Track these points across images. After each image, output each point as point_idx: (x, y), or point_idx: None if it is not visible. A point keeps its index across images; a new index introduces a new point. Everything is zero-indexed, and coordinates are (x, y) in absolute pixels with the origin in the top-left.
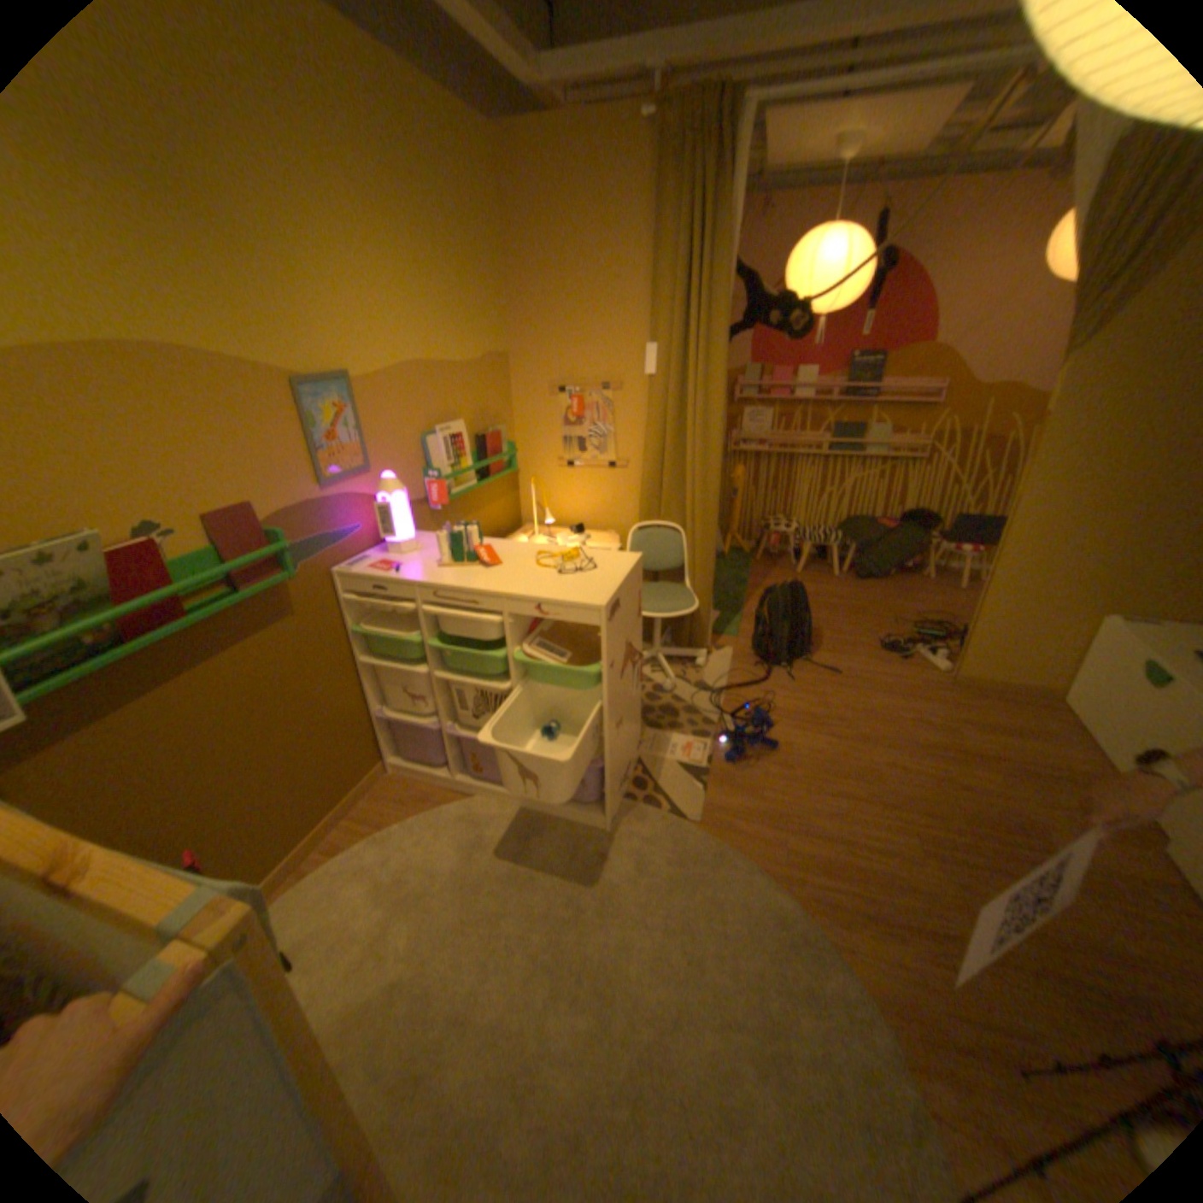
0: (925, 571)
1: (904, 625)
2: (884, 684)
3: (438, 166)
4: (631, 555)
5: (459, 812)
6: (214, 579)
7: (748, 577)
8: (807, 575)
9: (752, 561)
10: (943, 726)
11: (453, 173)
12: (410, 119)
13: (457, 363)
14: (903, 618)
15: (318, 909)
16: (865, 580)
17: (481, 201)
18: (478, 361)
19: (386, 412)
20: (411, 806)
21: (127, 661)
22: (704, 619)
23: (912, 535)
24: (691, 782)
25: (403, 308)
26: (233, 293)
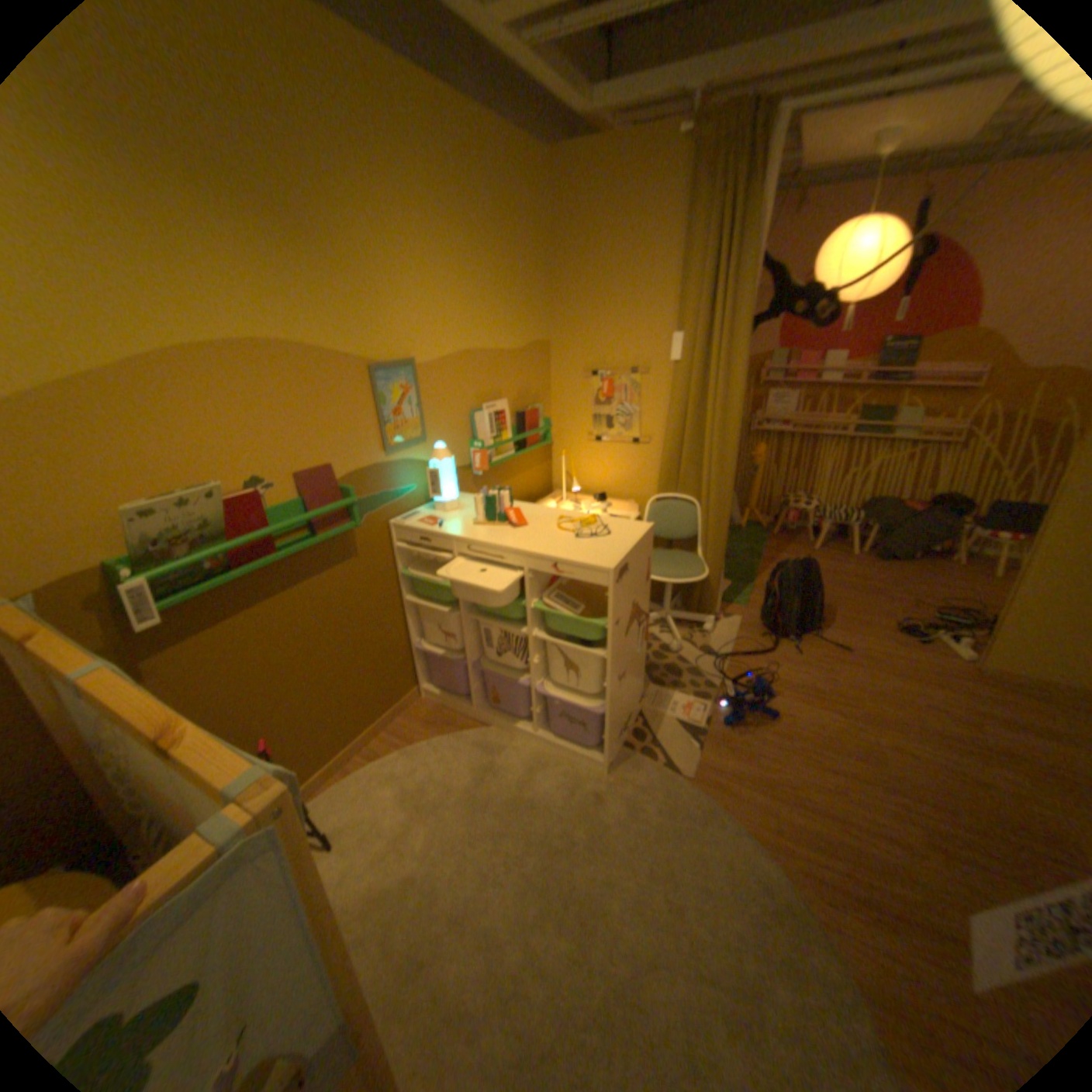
0: (956, 556)
1: (927, 610)
2: (899, 667)
3: (500, 187)
4: (643, 524)
5: (476, 739)
6: (299, 525)
7: (763, 550)
8: (825, 552)
9: (770, 535)
10: (962, 718)
11: (512, 192)
12: (479, 151)
13: (504, 351)
14: (927, 603)
15: (356, 804)
16: (888, 561)
17: (535, 213)
18: (523, 349)
19: (442, 392)
20: (438, 729)
21: (232, 585)
22: (714, 588)
23: (943, 519)
24: (688, 740)
25: (463, 306)
26: (331, 300)
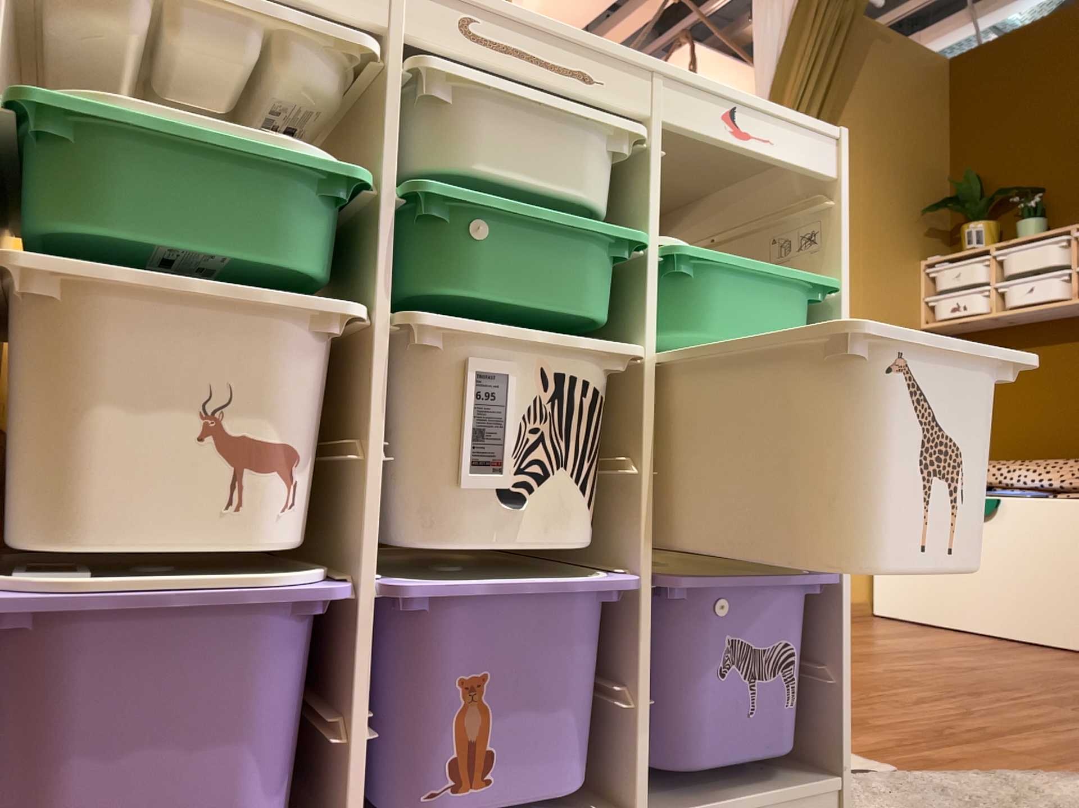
0: None
1: None
2: None
3: None
4: None
5: None
6: None
7: None
8: None
9: None
10: None
11: None
12: None
13: None
14: None
15: None
16: None
17: None
18: None
19: None
20: None
21: None
22: None
23: None
24: None
25: None
26: None
